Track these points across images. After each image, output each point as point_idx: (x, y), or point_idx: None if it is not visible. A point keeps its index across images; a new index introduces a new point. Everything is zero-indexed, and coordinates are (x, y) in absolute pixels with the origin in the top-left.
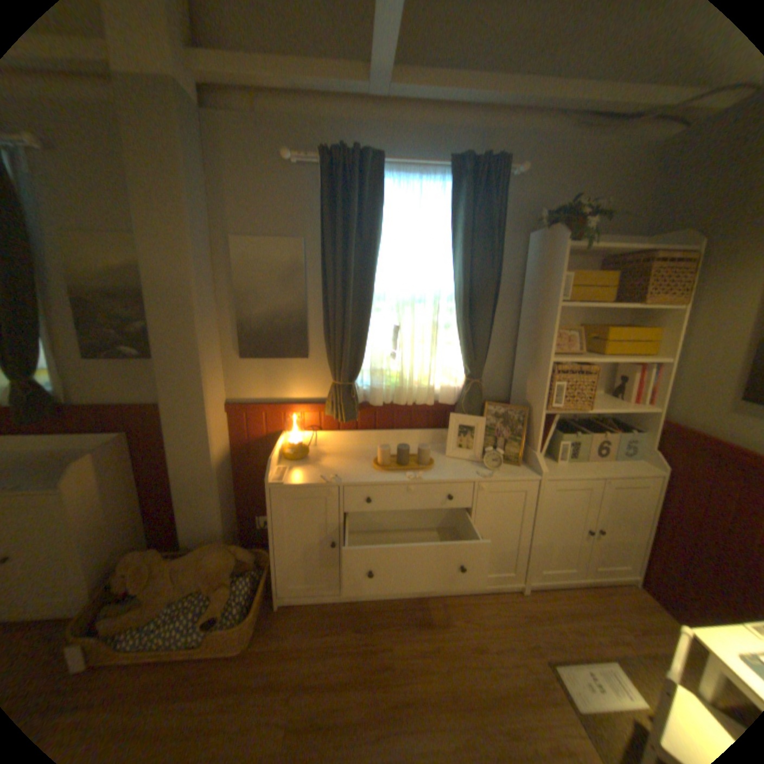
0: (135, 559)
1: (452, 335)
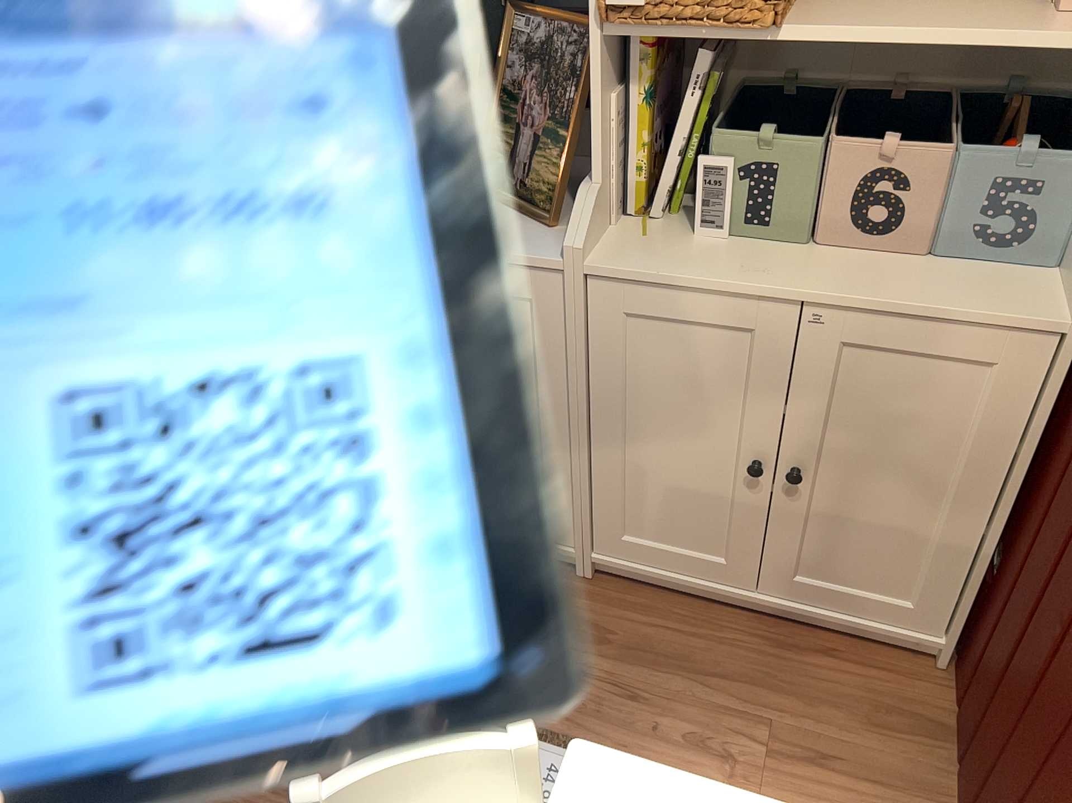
0: None
1: None
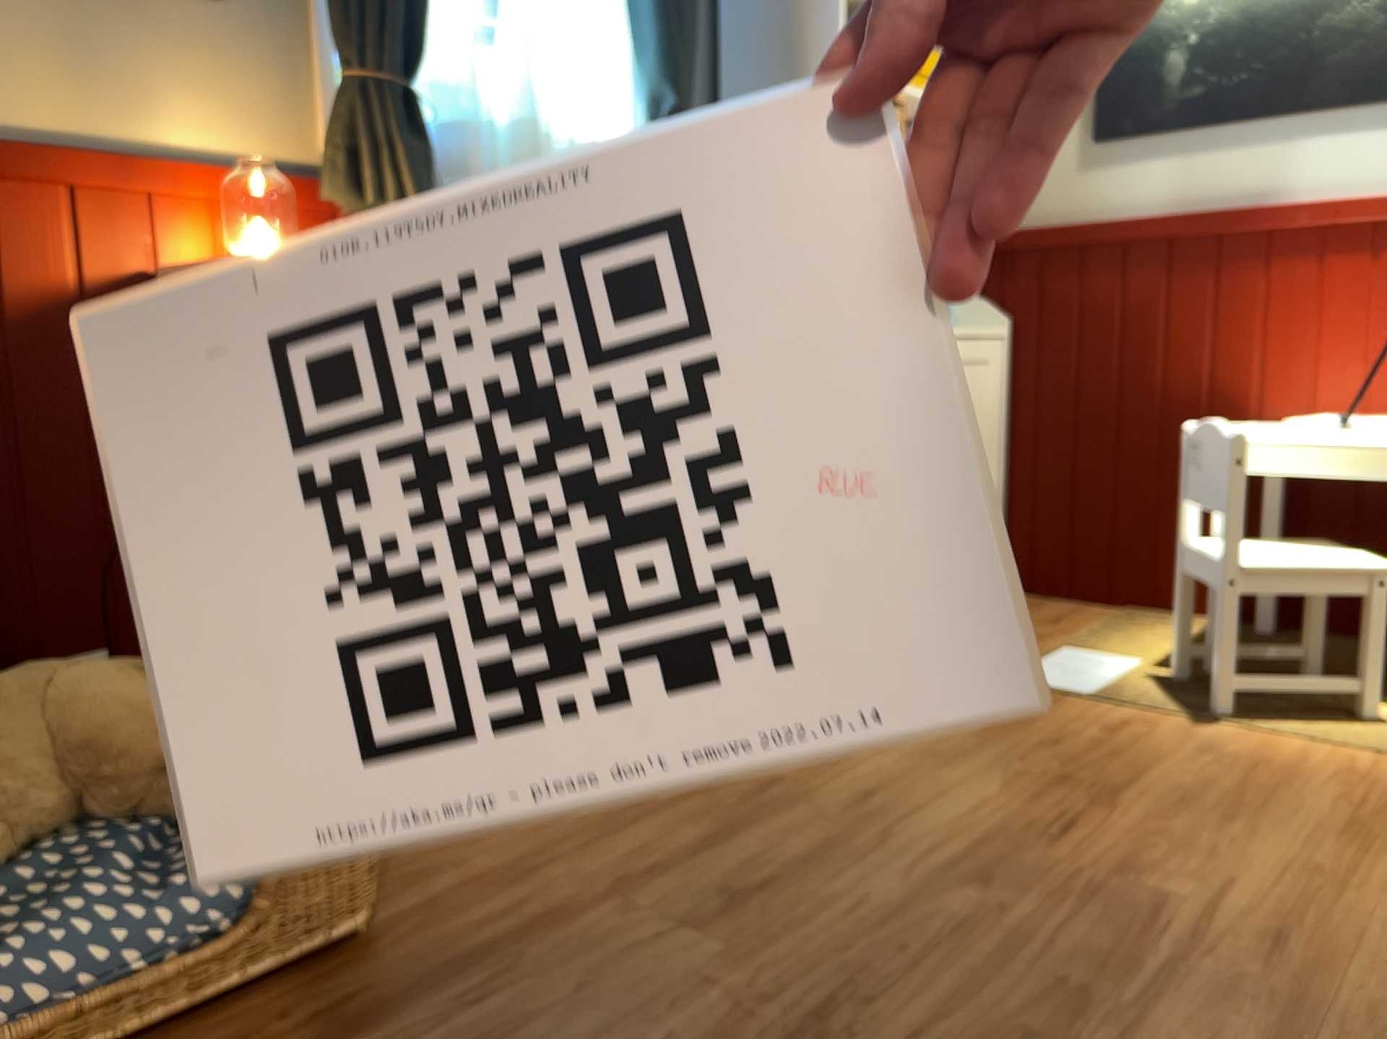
0: None
1: (609, 10)
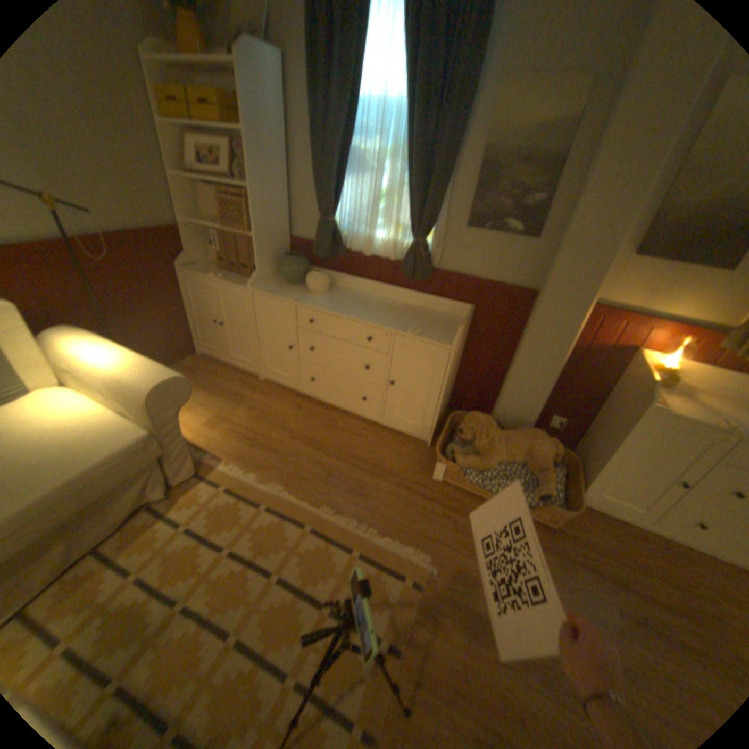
0: (481, 419)
1: None
